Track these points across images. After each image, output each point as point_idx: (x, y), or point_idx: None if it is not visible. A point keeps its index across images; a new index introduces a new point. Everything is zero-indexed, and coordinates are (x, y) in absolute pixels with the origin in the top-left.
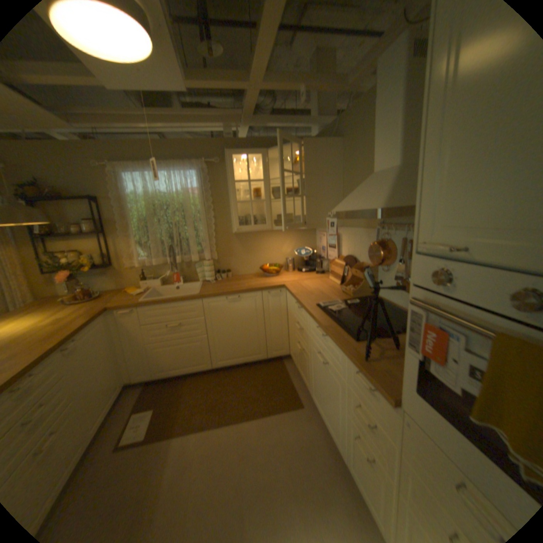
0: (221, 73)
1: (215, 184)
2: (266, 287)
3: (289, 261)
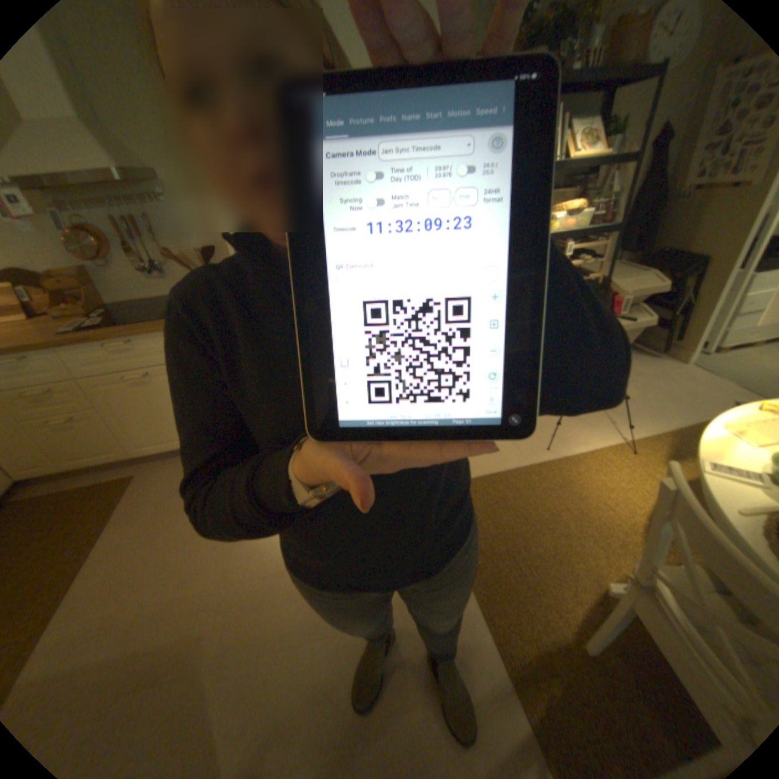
0: None
1: None
2: None
3: None
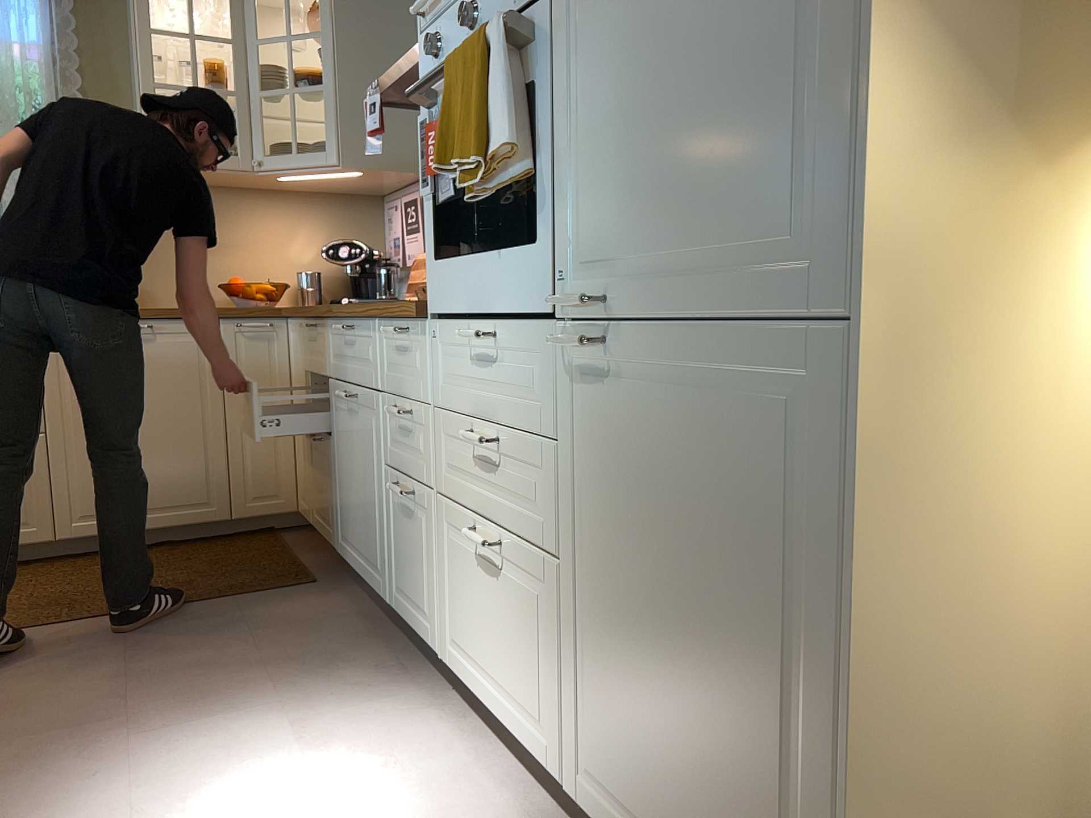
0: None
1: (95, 46)
2: (232, 311)
3: (307, 276)
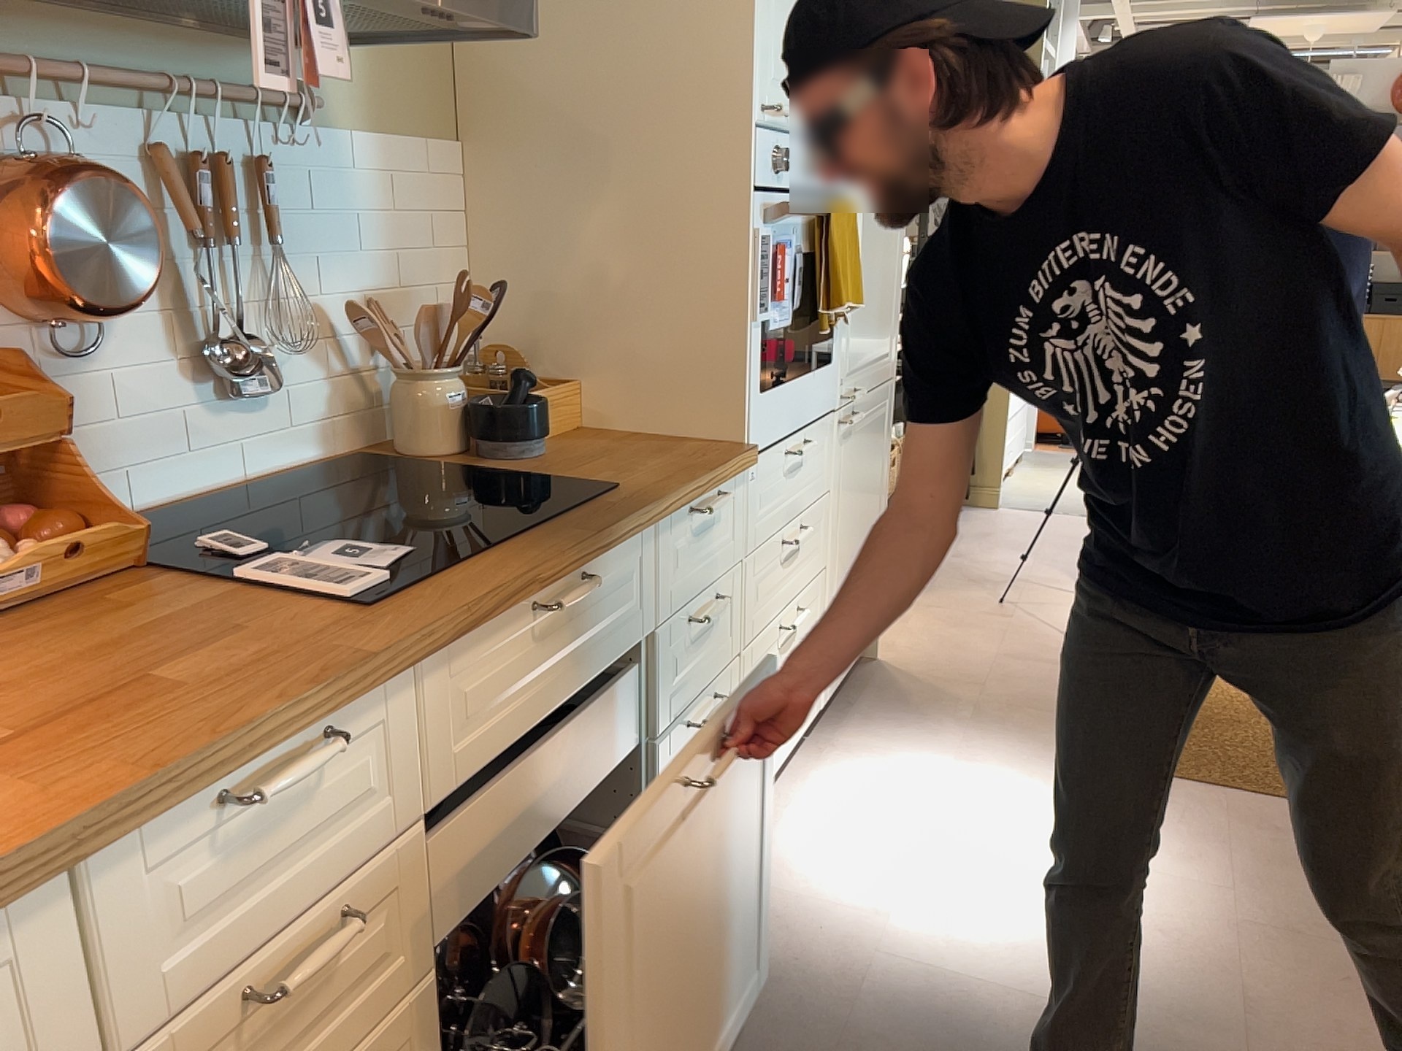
0: None
1: None
2: None
3: None
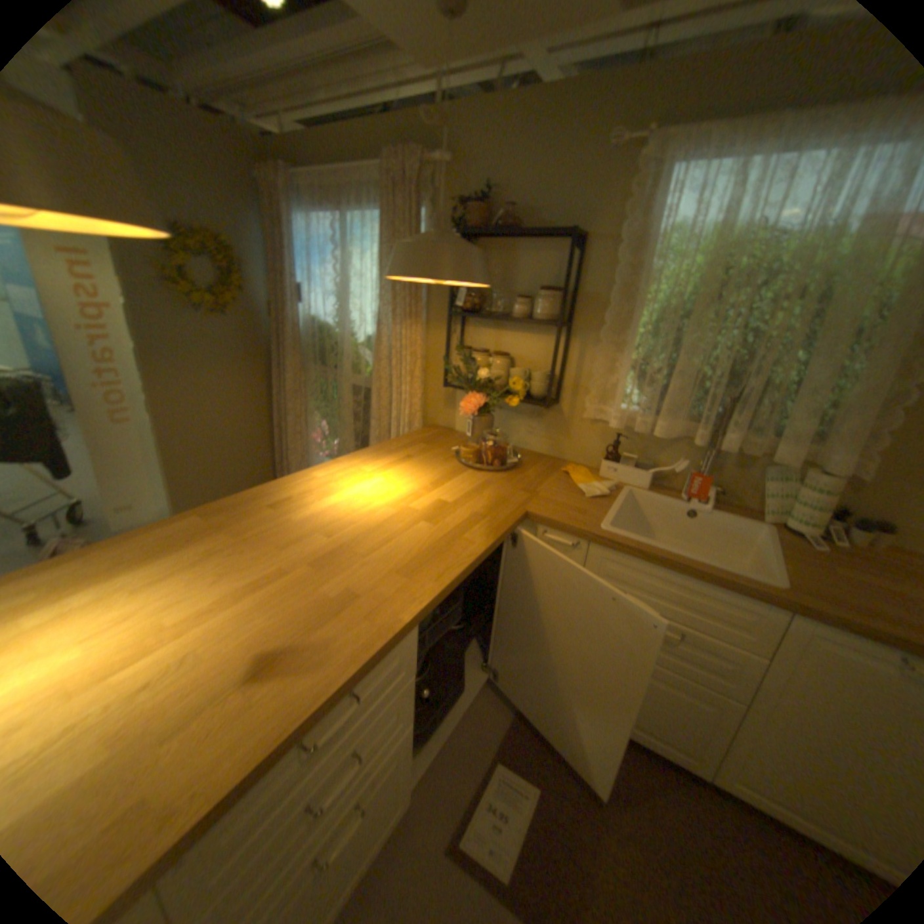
0: None
1: None
2: None
3: None
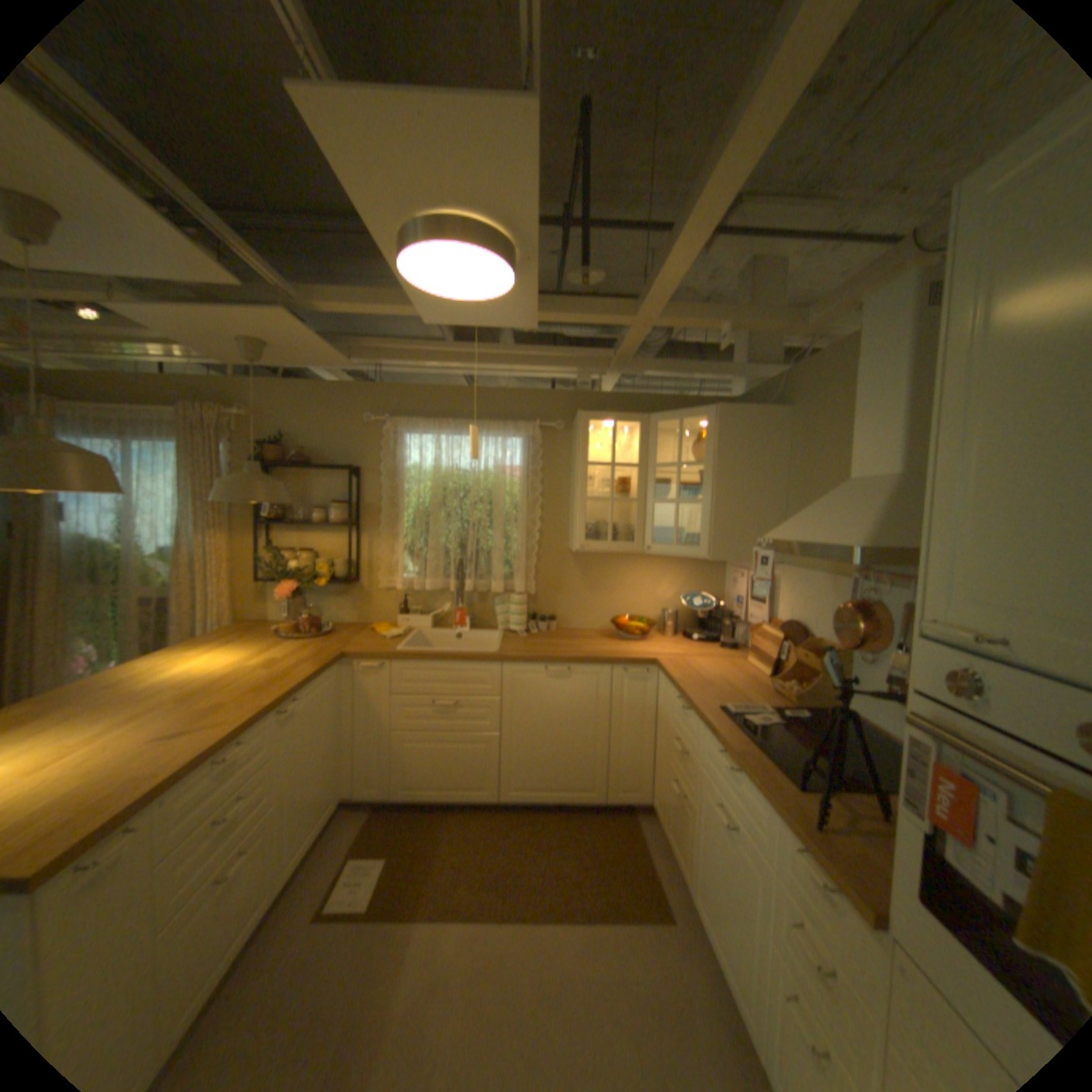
0: (594, 305)
1: (551, 465)
2: (622, 662)
3: (669, 616)
